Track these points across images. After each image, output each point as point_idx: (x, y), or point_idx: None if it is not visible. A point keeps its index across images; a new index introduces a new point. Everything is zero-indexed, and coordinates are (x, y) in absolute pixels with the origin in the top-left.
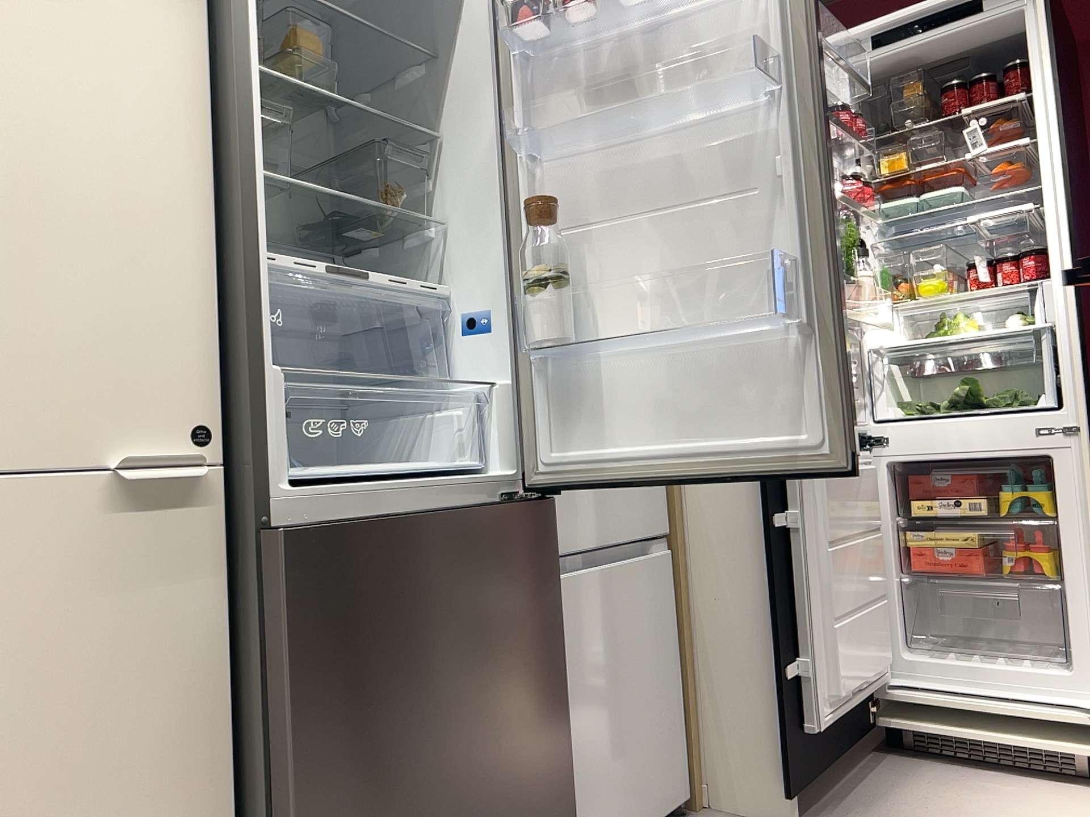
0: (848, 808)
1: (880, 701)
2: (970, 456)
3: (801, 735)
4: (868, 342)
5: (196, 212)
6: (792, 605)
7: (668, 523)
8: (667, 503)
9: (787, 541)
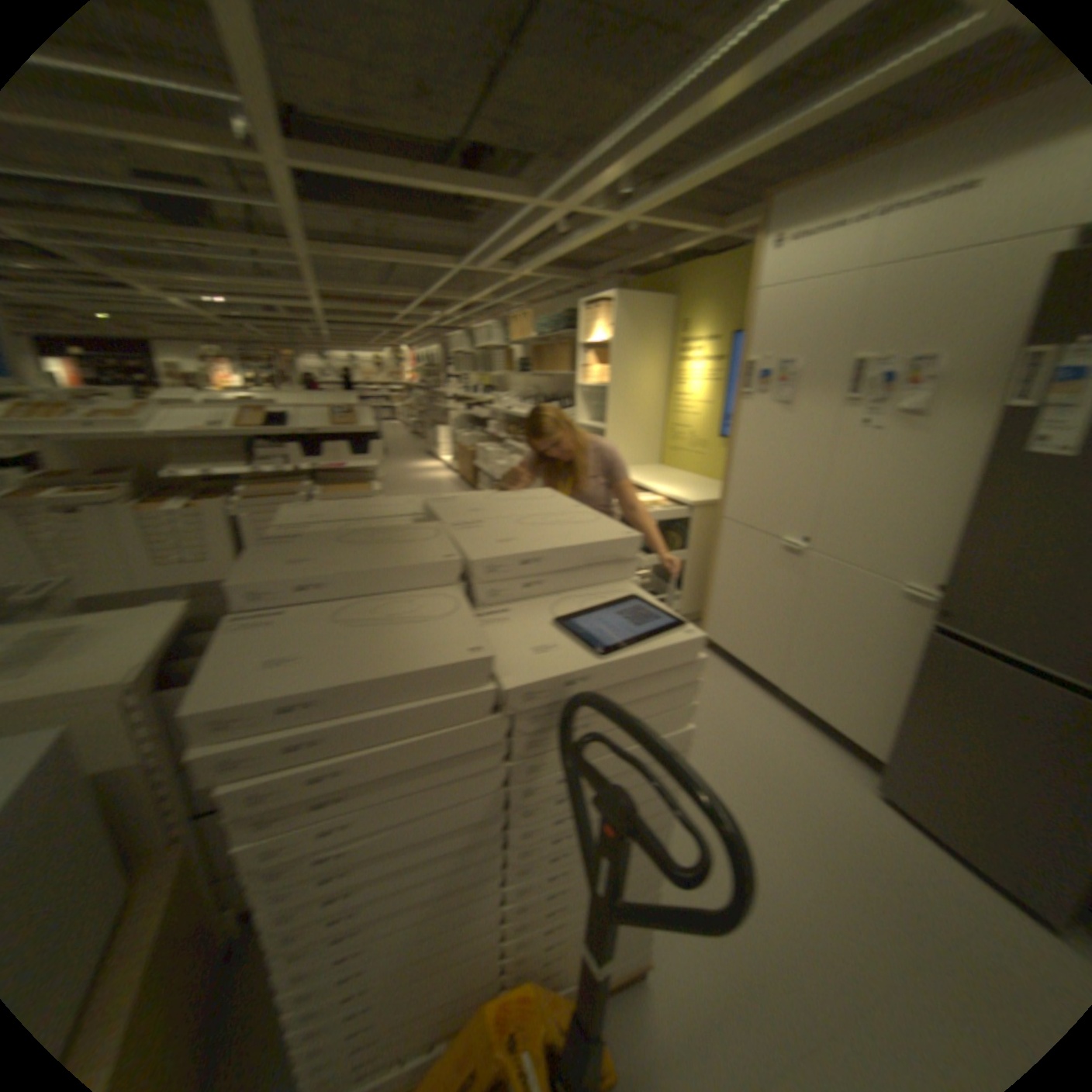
0: None
1: None
2: None
3: None
4: None
5: (973, 506)
6: None
7: None
8: None
9: None
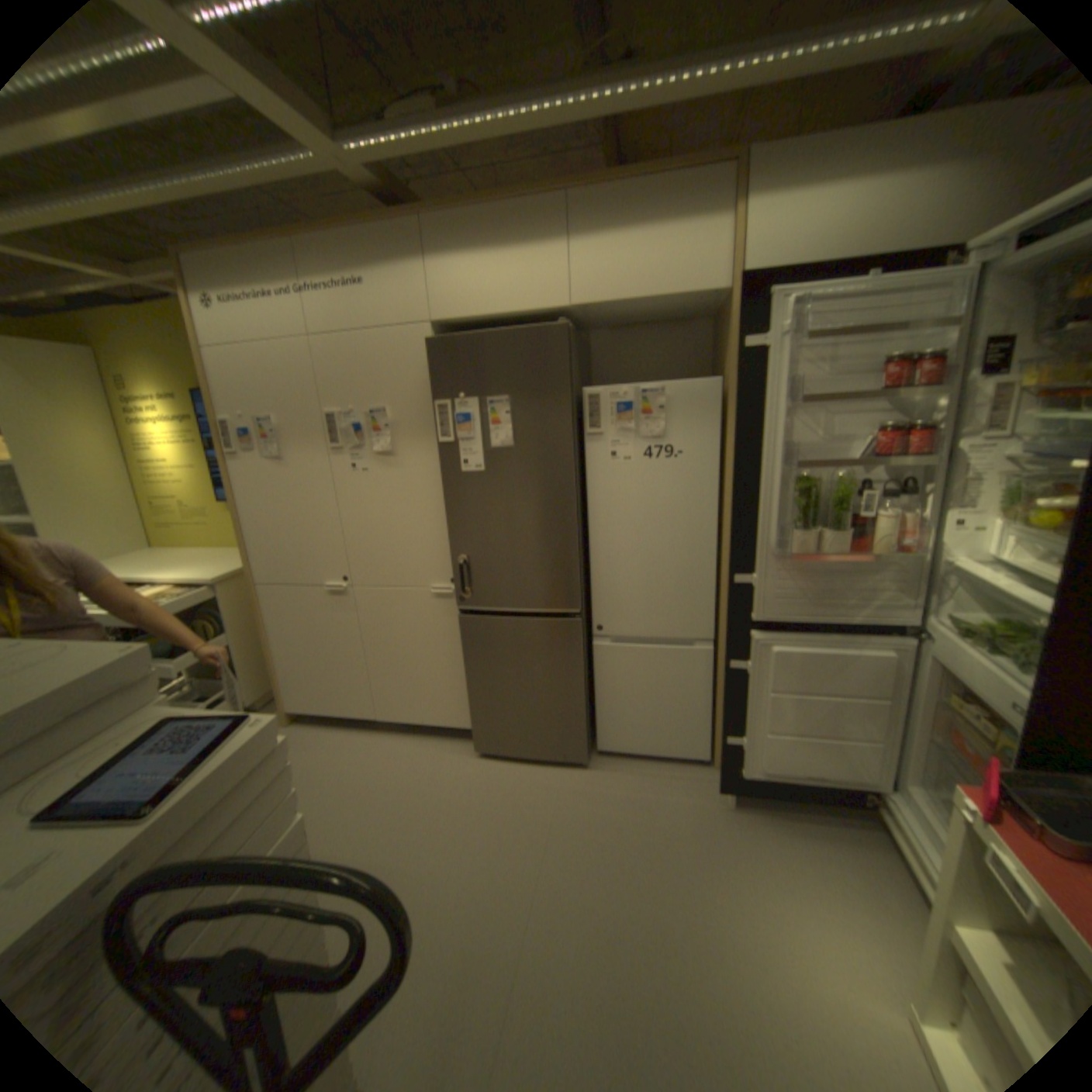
0: (774, 826)
1: (887, 802)
2: (973, 690)
3: (739, 773)
4: (984, 548)
5: (448, 516)
6: (743, 711)
7: (719, 632)
8: (719, 622)
9: (745, 678)
